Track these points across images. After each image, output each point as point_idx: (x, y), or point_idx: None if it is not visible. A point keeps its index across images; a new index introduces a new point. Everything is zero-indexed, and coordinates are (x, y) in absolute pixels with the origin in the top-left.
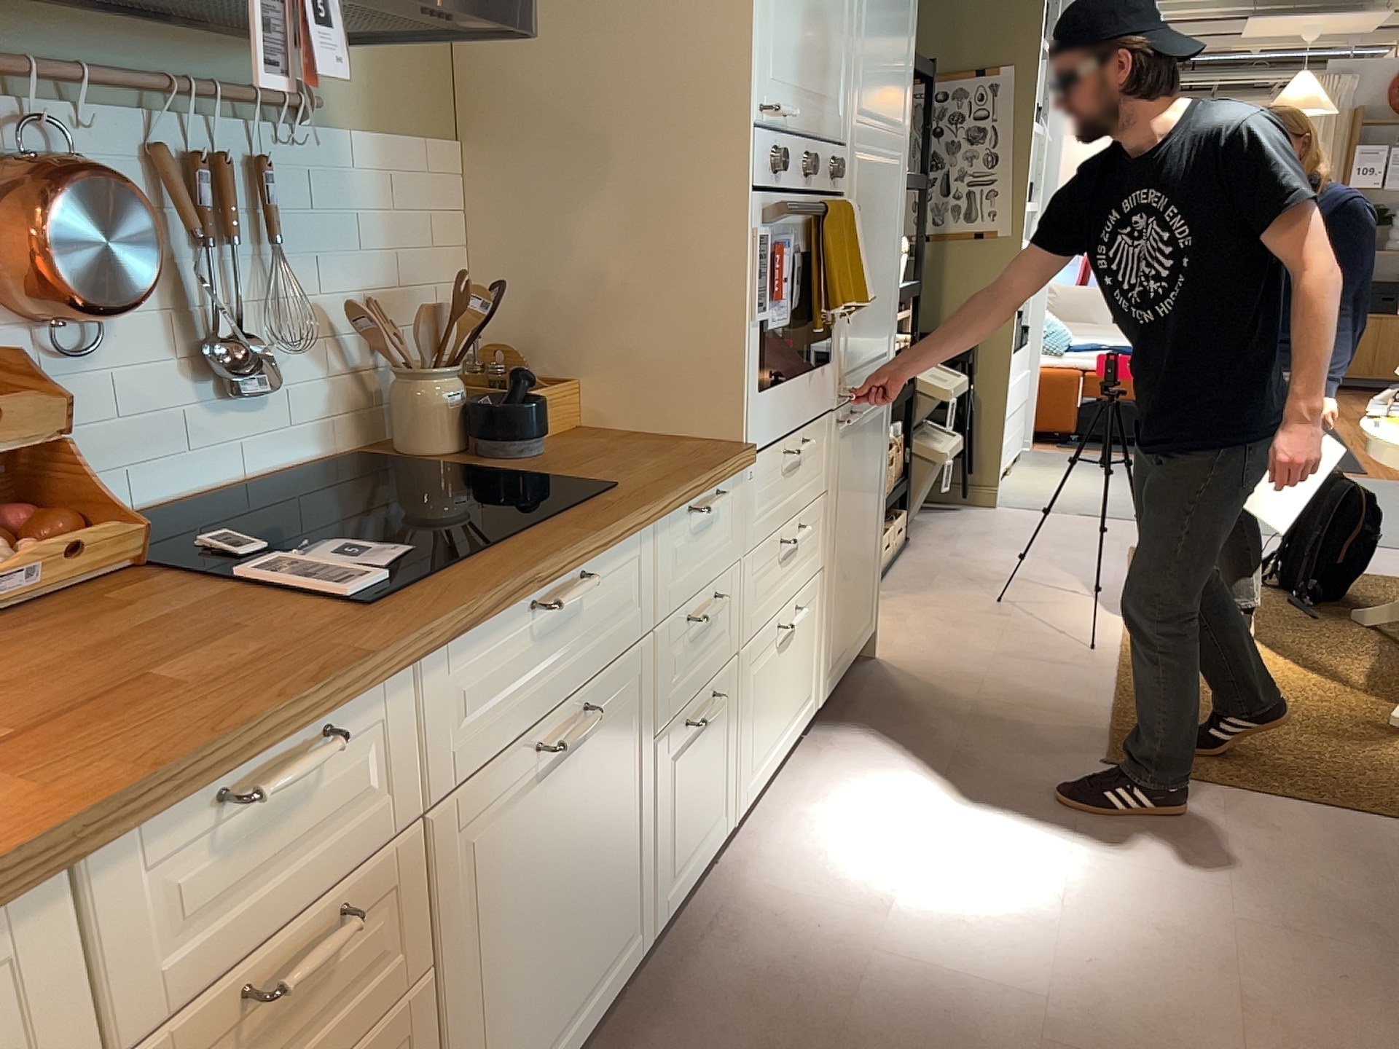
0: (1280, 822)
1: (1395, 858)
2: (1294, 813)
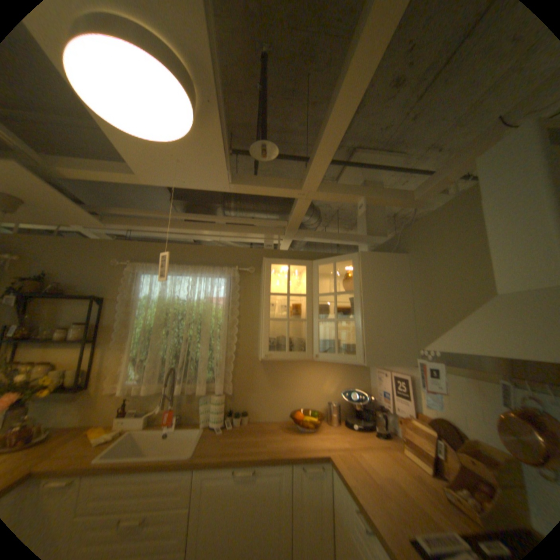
0: None
1: None
2: None
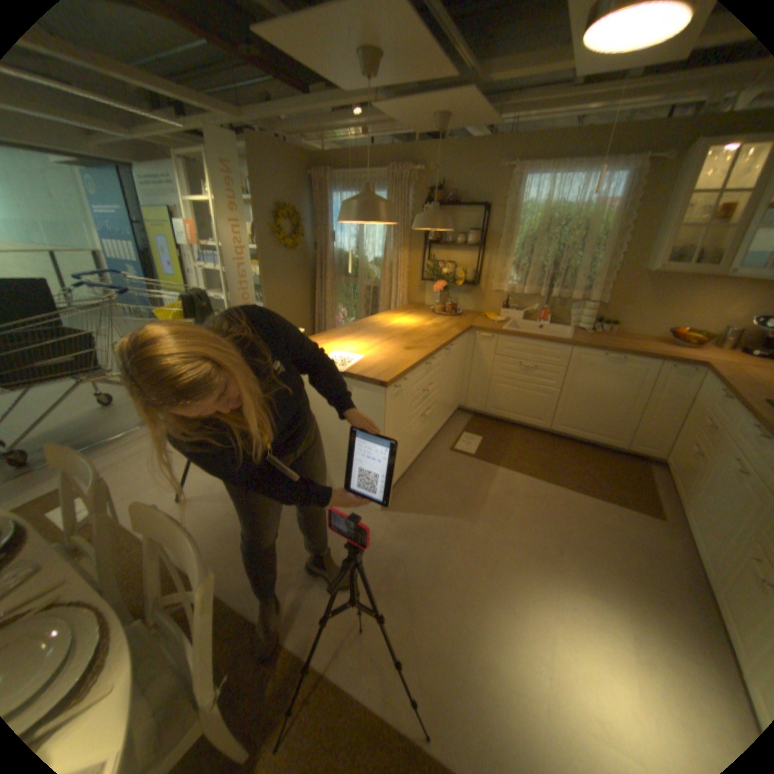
0: (418, 703)
1: (377, 657)
2: (403, 715)
